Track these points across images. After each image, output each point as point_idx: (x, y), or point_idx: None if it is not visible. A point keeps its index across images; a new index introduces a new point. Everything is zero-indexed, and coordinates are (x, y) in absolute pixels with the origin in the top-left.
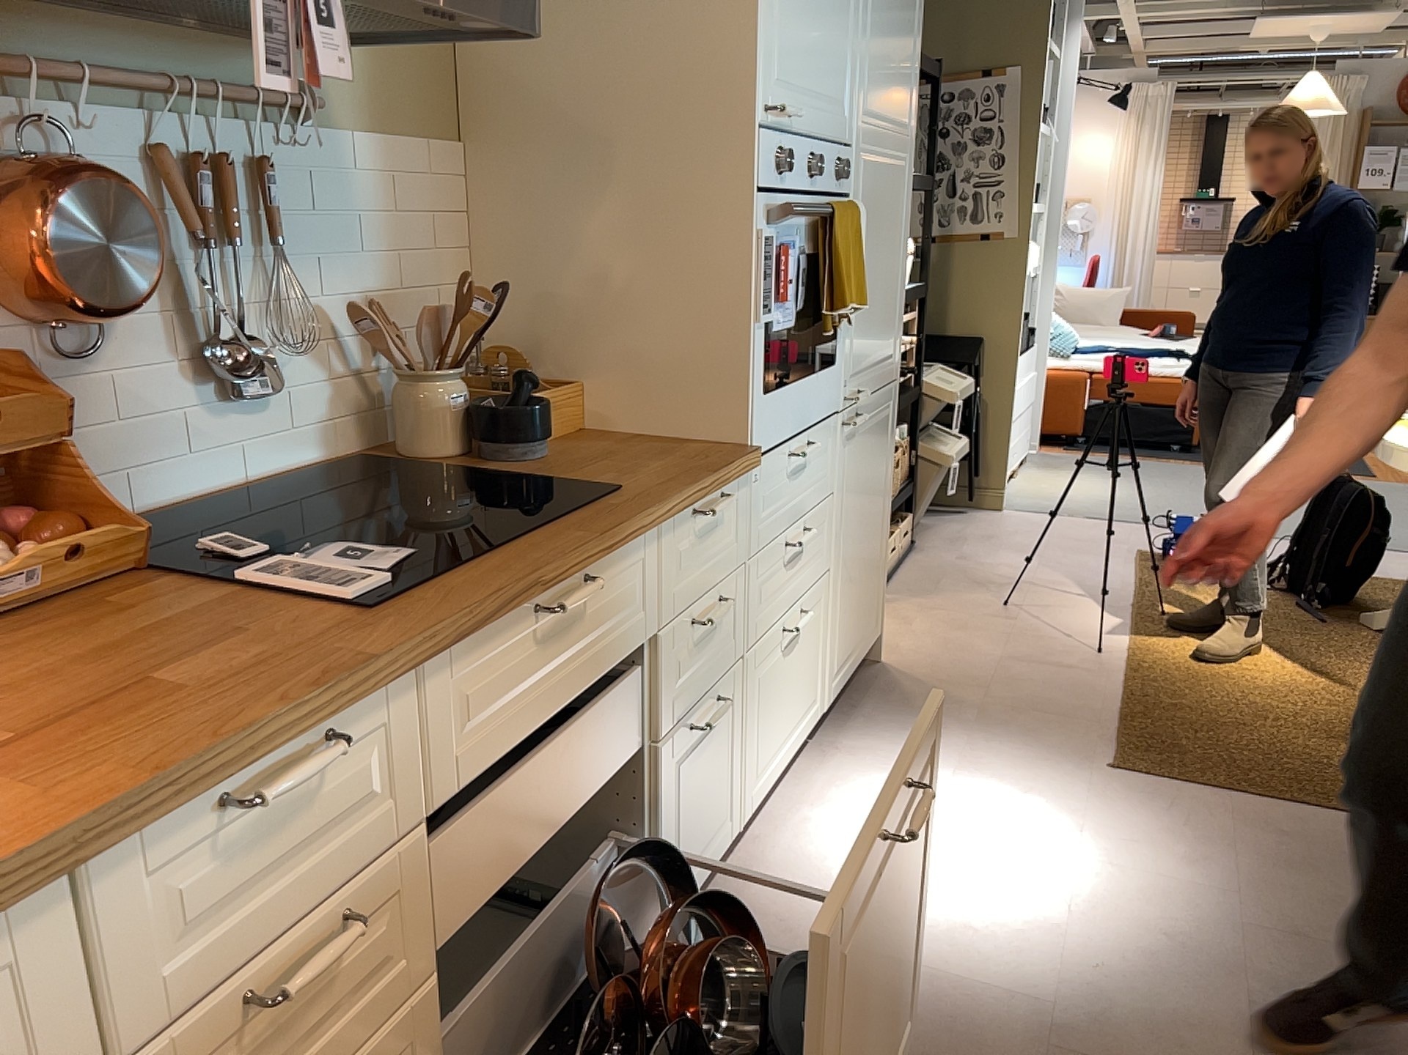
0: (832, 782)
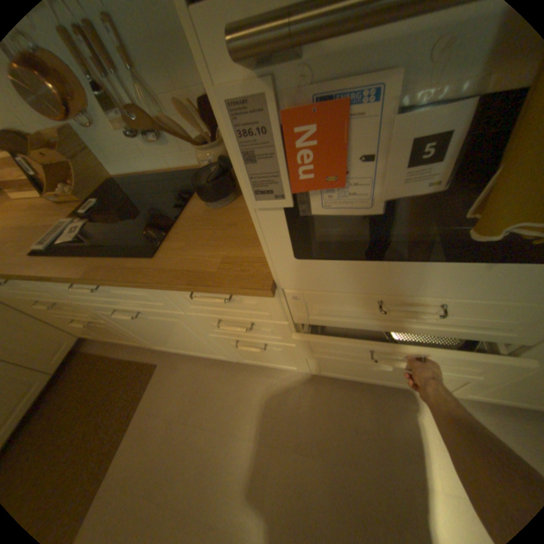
0: (401, 410)
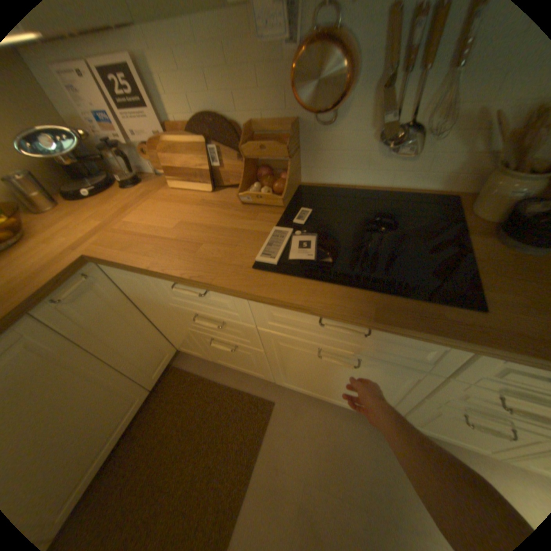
0: None
